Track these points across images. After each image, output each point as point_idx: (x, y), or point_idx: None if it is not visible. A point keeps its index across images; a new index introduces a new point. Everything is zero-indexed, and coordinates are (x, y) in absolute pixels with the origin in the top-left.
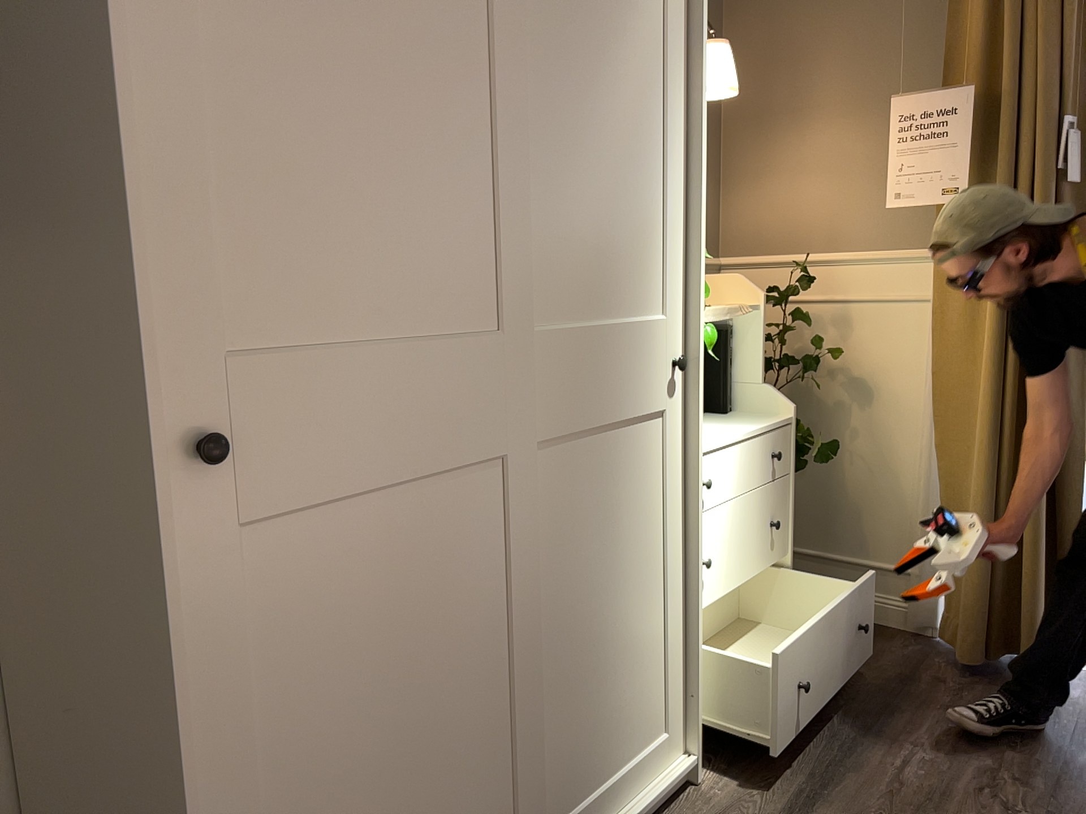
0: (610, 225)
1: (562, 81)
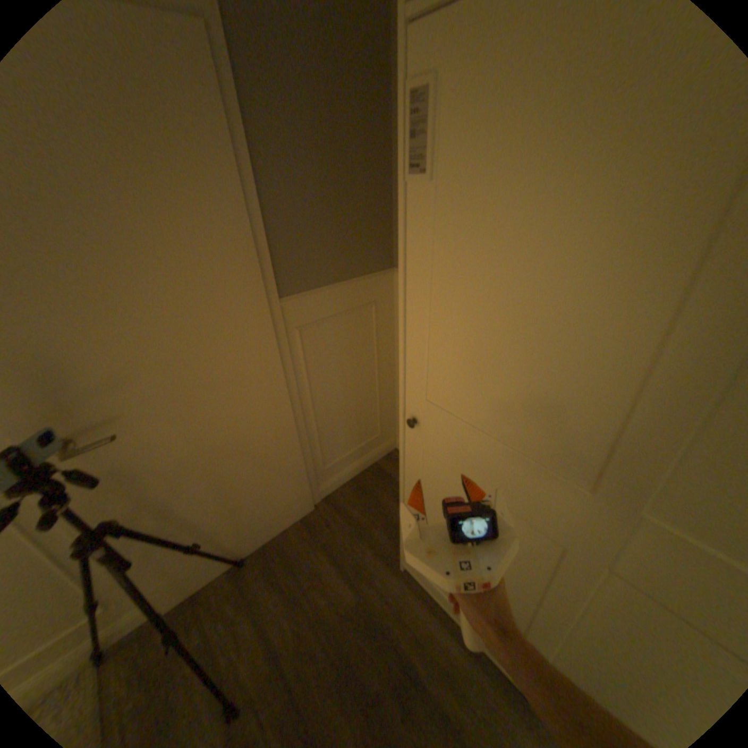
0: None
1: None
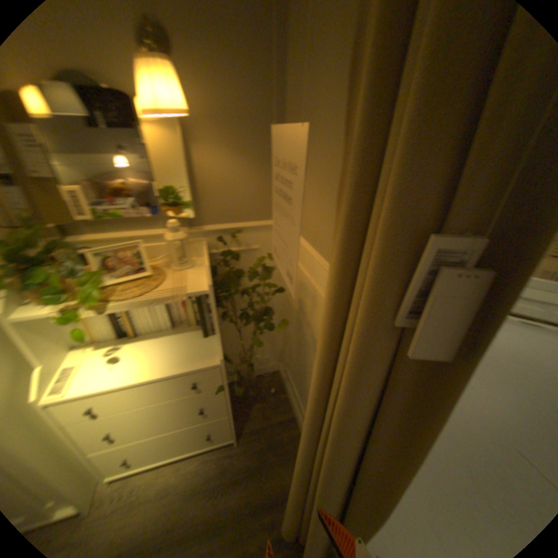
0: None
1: None
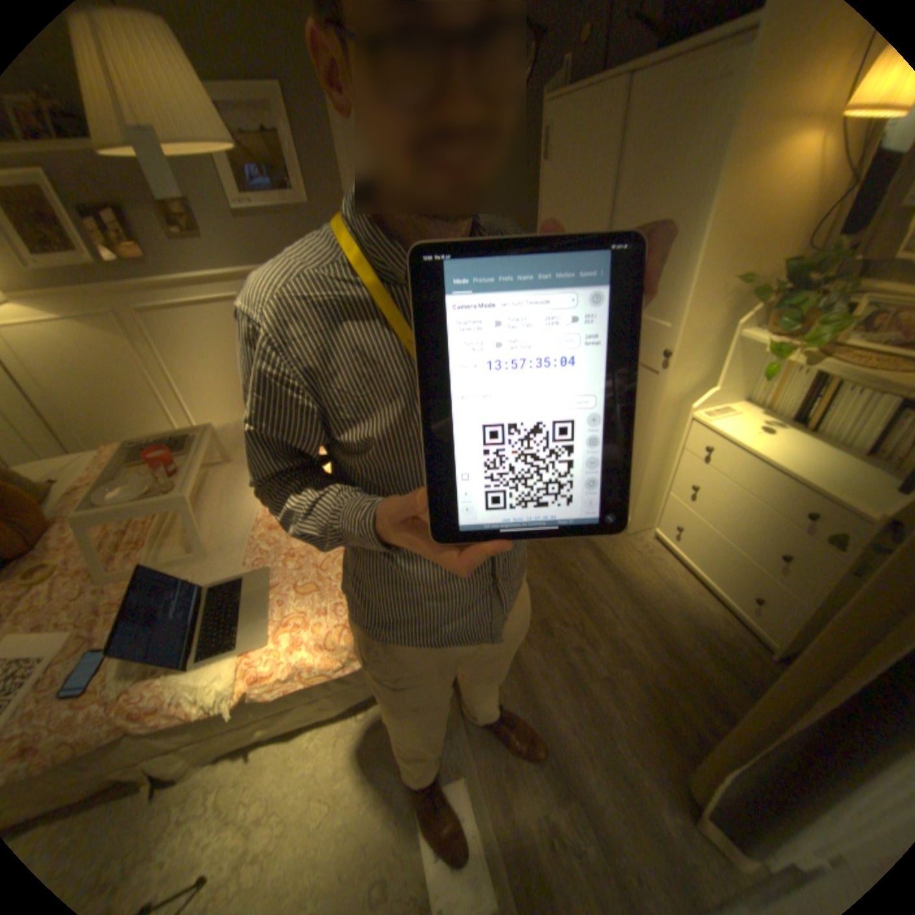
0: None
1: (636, 187)
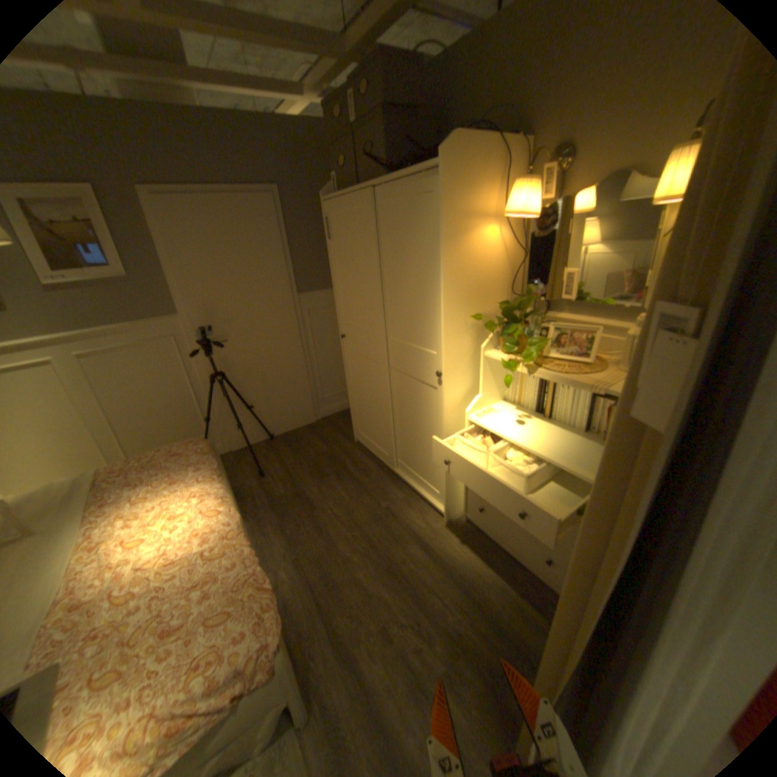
0: (413, 309)
1: (393, 258)
